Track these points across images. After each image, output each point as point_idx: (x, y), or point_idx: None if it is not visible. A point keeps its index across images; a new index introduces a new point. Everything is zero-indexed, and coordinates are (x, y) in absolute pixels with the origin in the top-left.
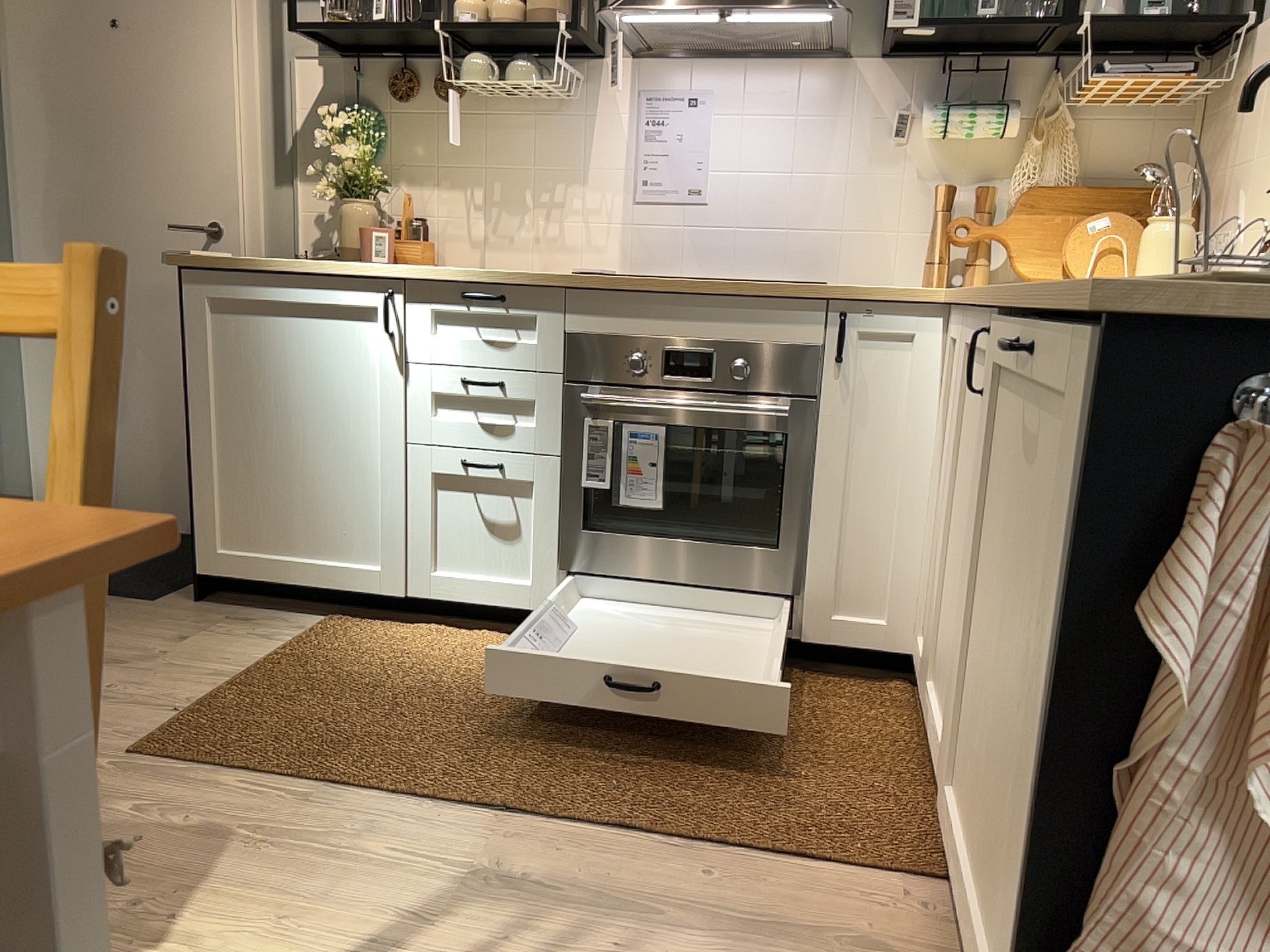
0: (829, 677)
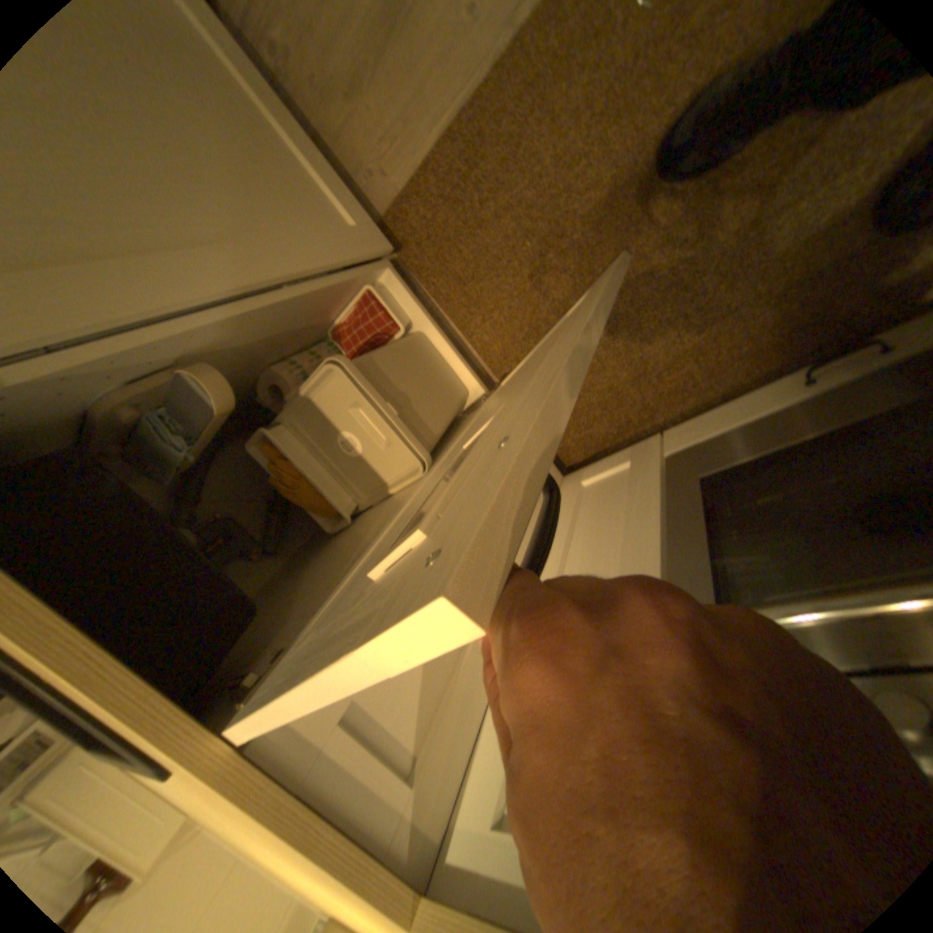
0: (642, 432)
